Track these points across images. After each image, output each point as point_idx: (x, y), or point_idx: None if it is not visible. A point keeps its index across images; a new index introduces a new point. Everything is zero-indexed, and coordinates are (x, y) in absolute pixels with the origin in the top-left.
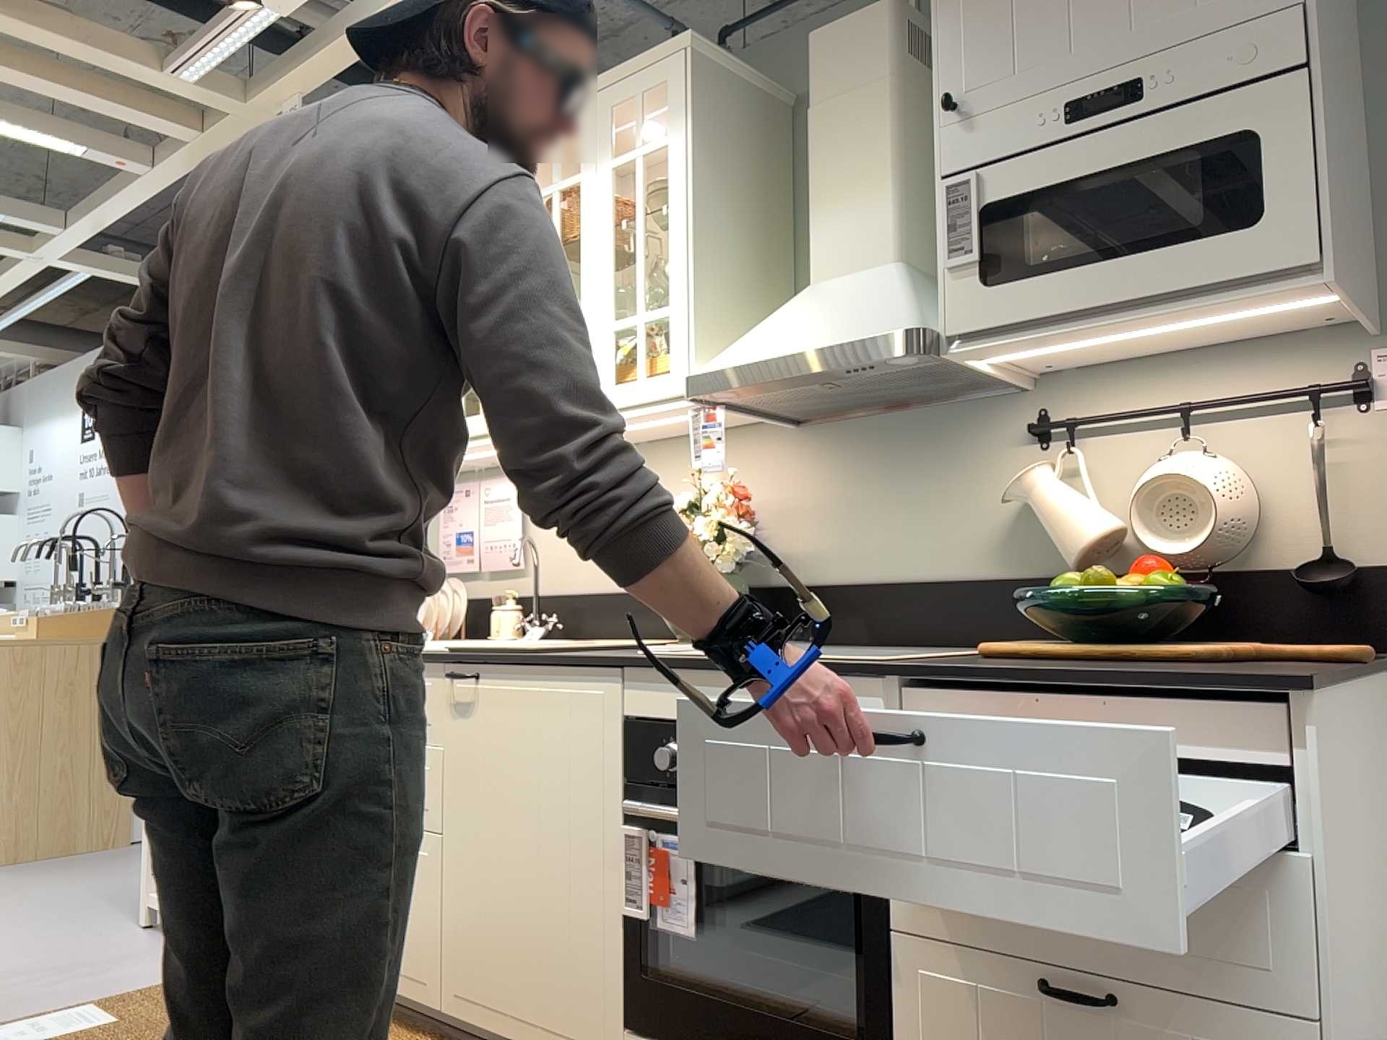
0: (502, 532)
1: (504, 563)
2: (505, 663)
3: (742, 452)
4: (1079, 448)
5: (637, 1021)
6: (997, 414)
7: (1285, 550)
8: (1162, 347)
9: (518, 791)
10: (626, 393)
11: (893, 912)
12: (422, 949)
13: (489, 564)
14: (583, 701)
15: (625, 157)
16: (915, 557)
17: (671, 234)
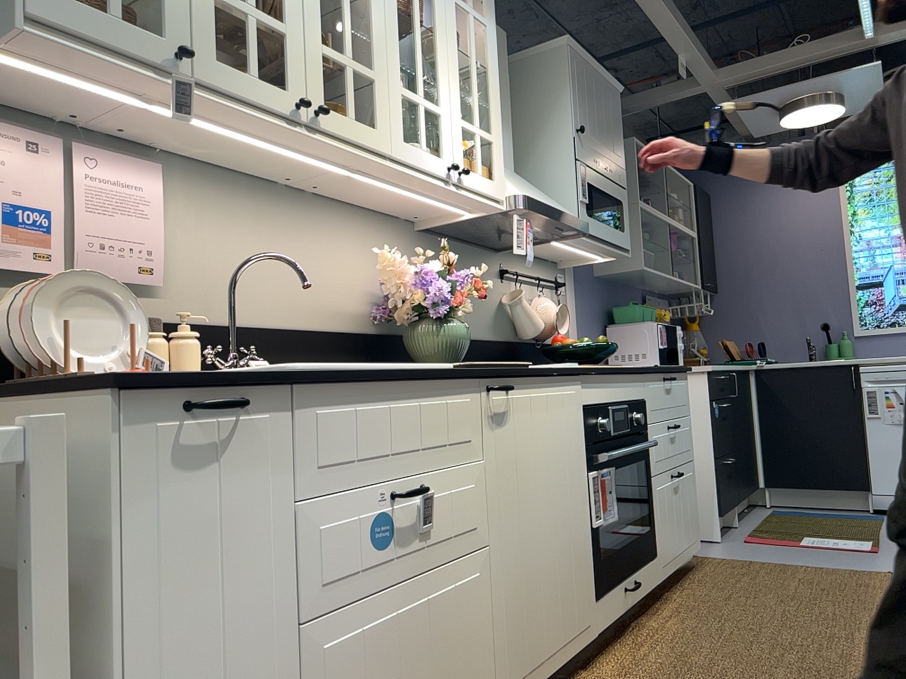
0: (131, 232)
1: (130, 274)
2: (532, 375)
3: (387, 235)
4: (518, 285)
5: (600, 588)
6: (492, 260)
7: (551, 337)
8: (535, 253)
9: (541, 475)
10: (474, 180)
11: (652, 469)
12: (479, 676)
13: (100, 270)
14: (570, 398)
15: (464, 5)
16: (469, 326)
17: (493, 89)
